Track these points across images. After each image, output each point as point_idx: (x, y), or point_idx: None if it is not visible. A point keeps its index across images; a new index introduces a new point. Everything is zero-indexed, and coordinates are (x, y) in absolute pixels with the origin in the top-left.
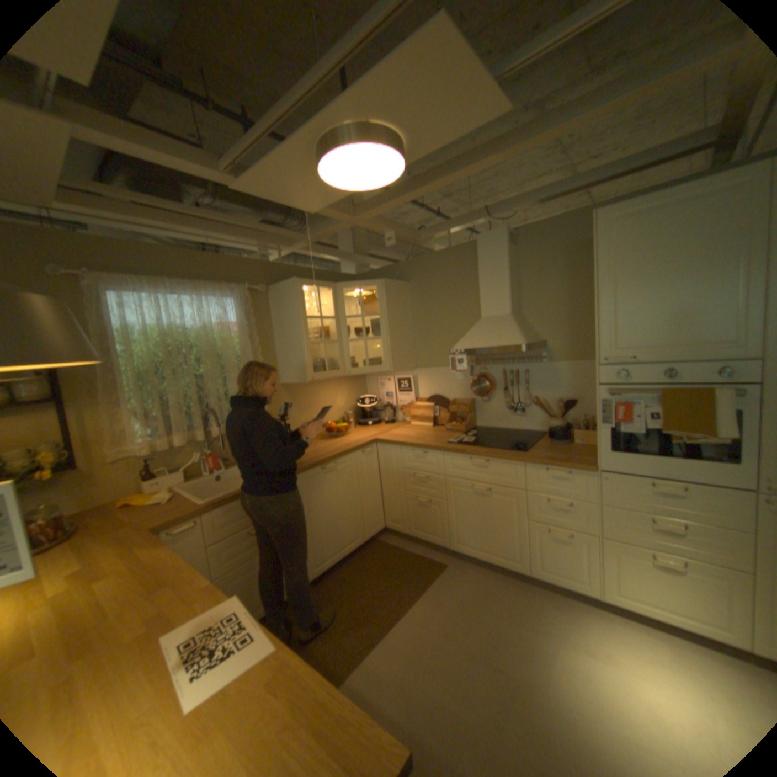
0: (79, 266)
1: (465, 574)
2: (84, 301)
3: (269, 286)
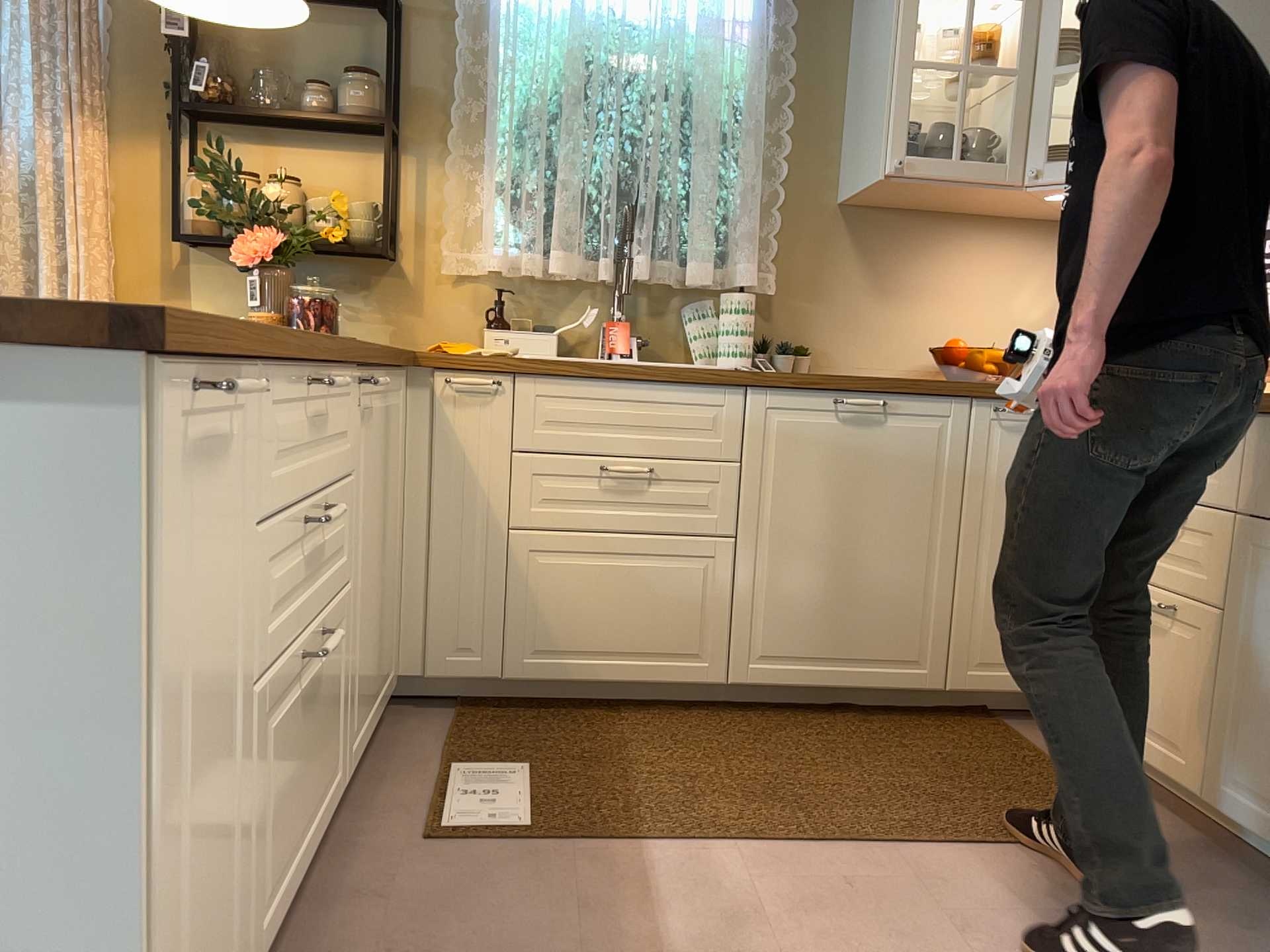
0: None
1: (1217, 888)
2: None
3: None
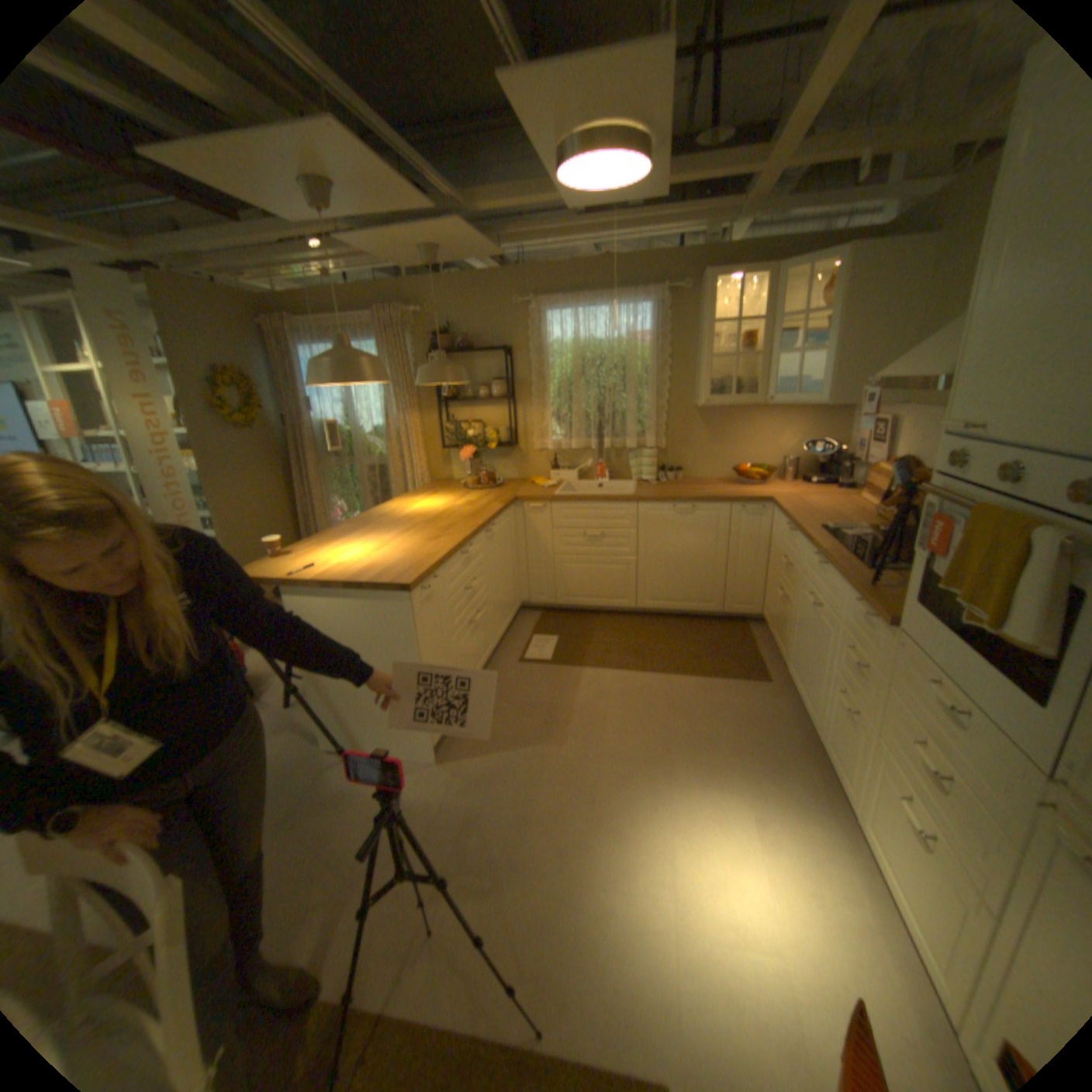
0: (533, 290)
1: (777, 699)
2: (530, 321)
3: (702, 277)
